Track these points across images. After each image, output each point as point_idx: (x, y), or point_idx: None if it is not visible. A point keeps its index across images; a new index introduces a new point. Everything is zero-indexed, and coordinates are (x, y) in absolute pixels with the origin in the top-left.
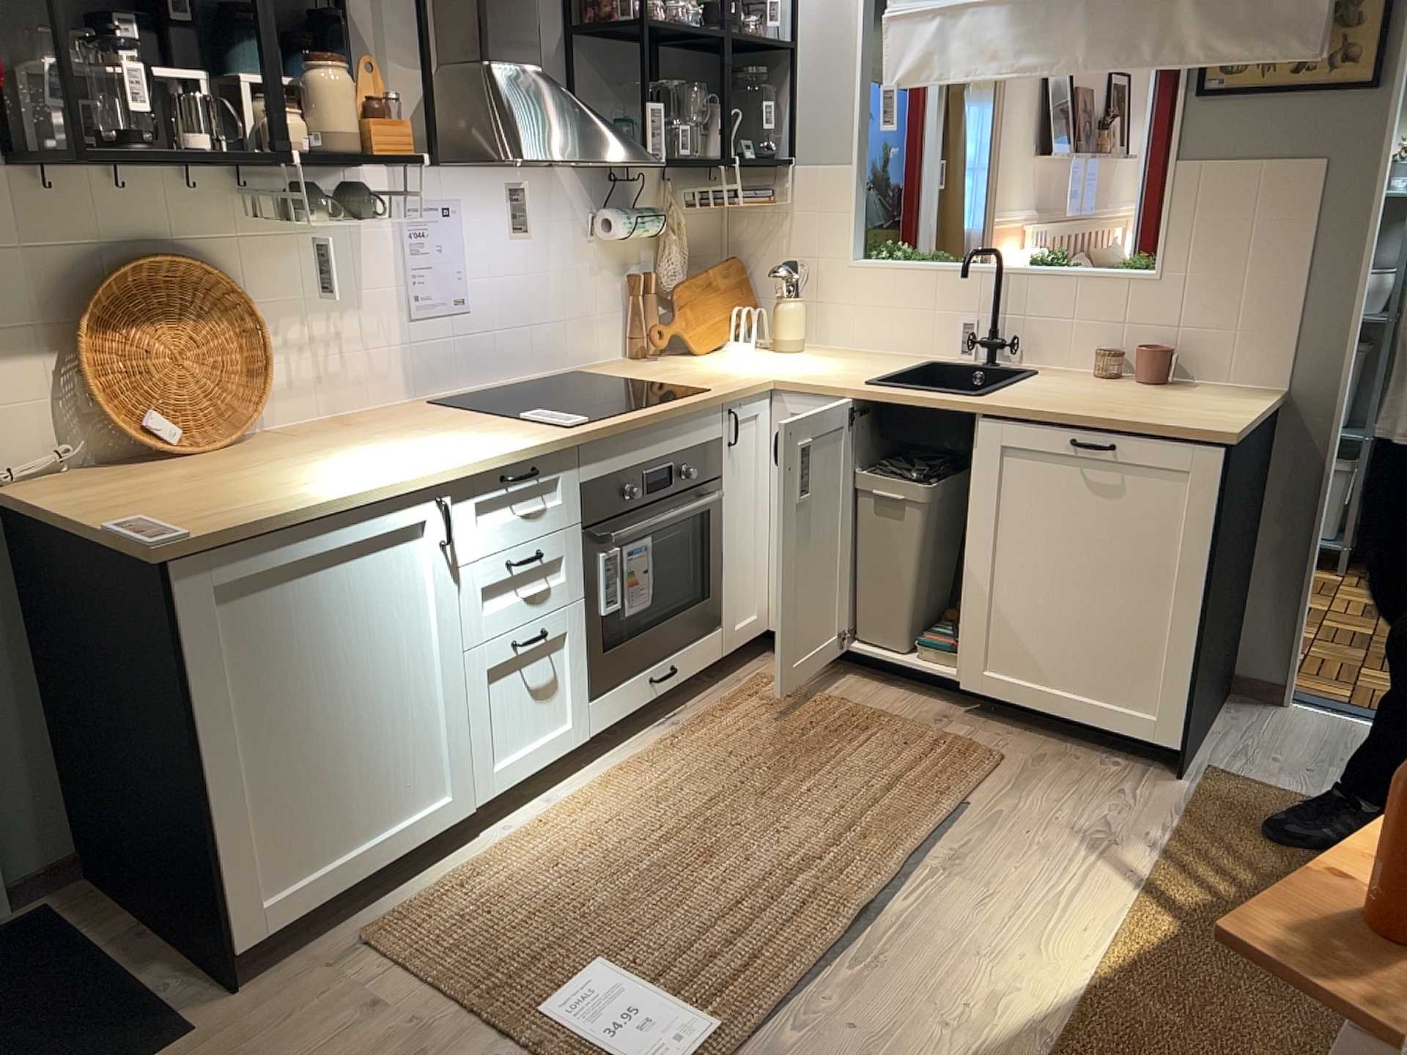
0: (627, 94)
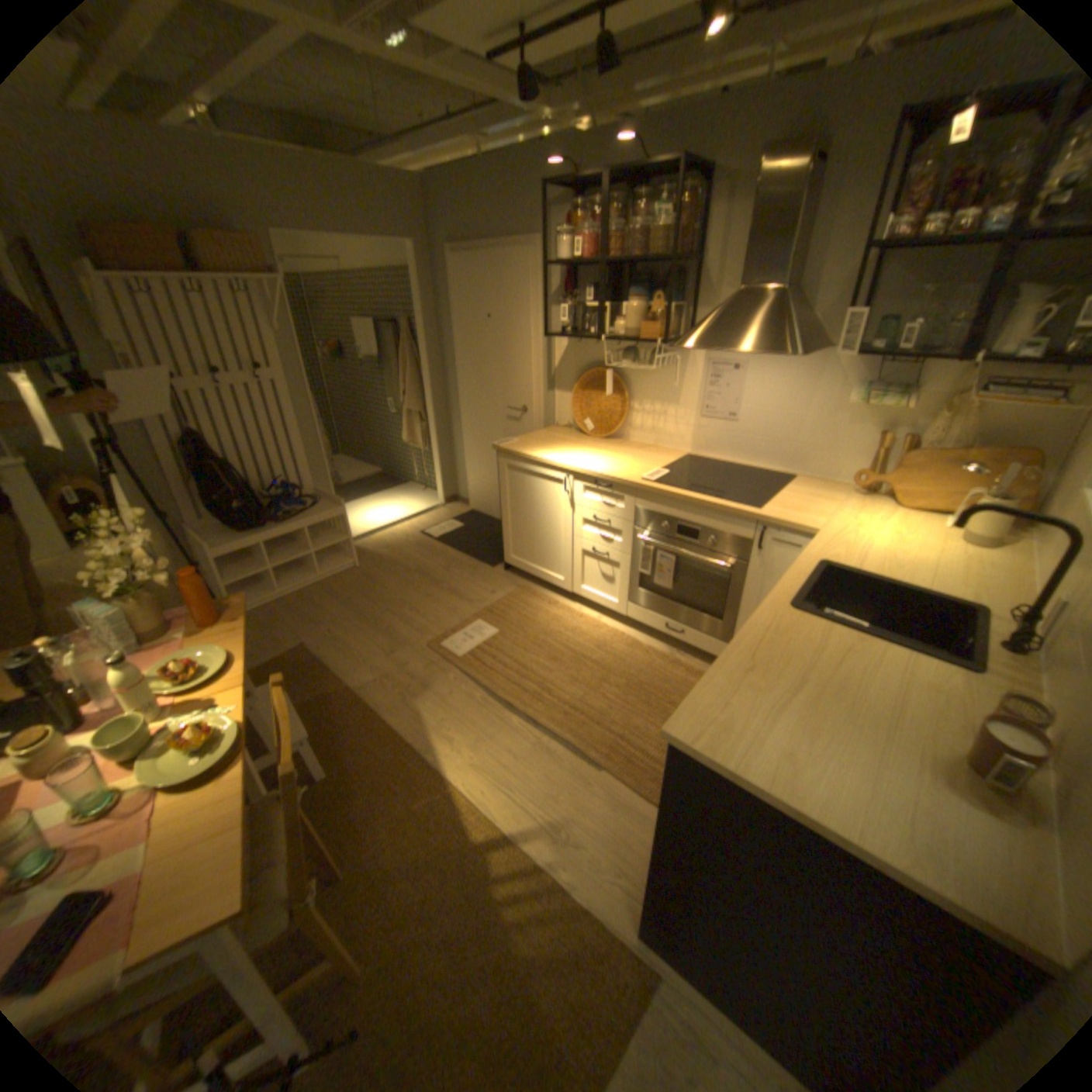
0: (934, 292)
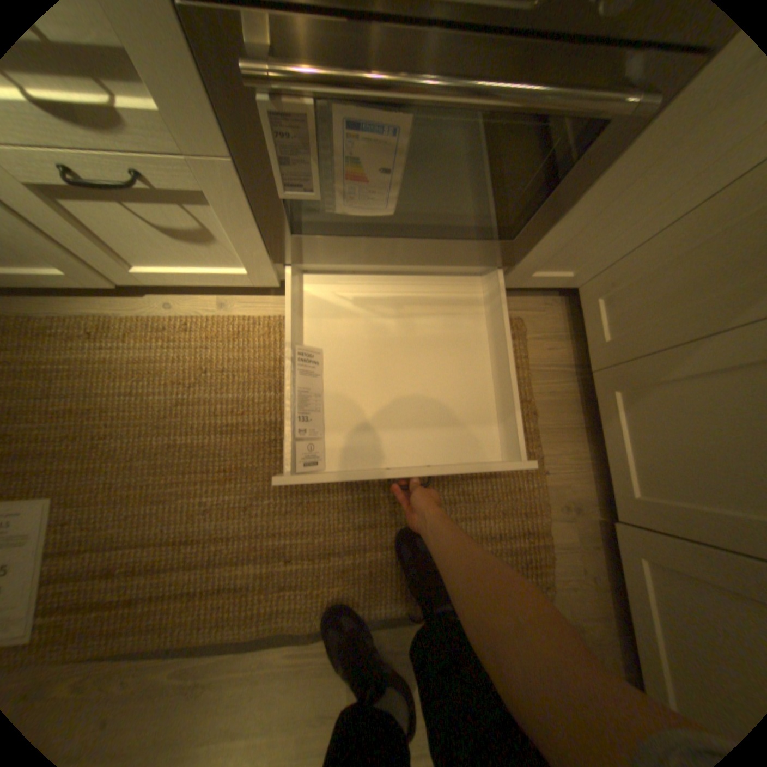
0: None
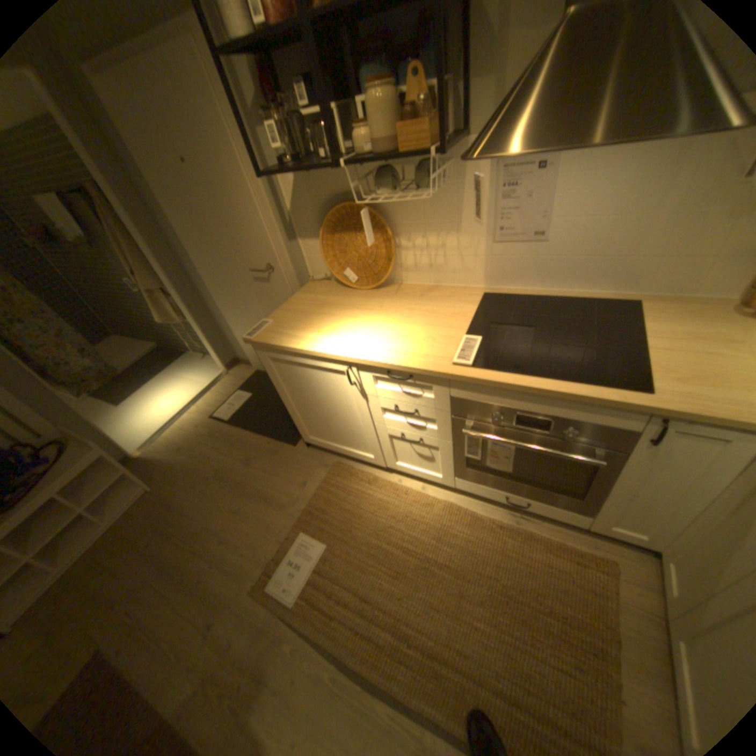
0: None
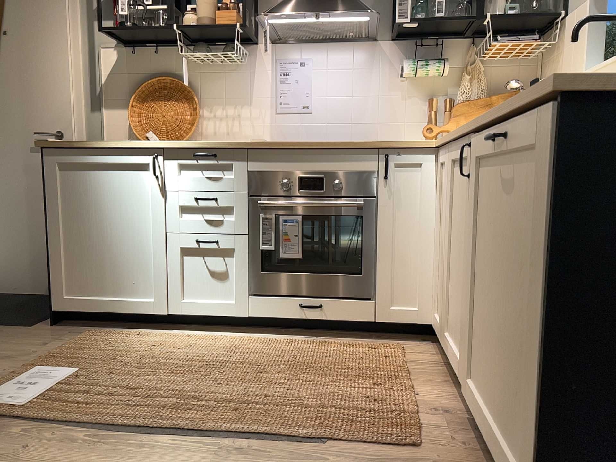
0: None
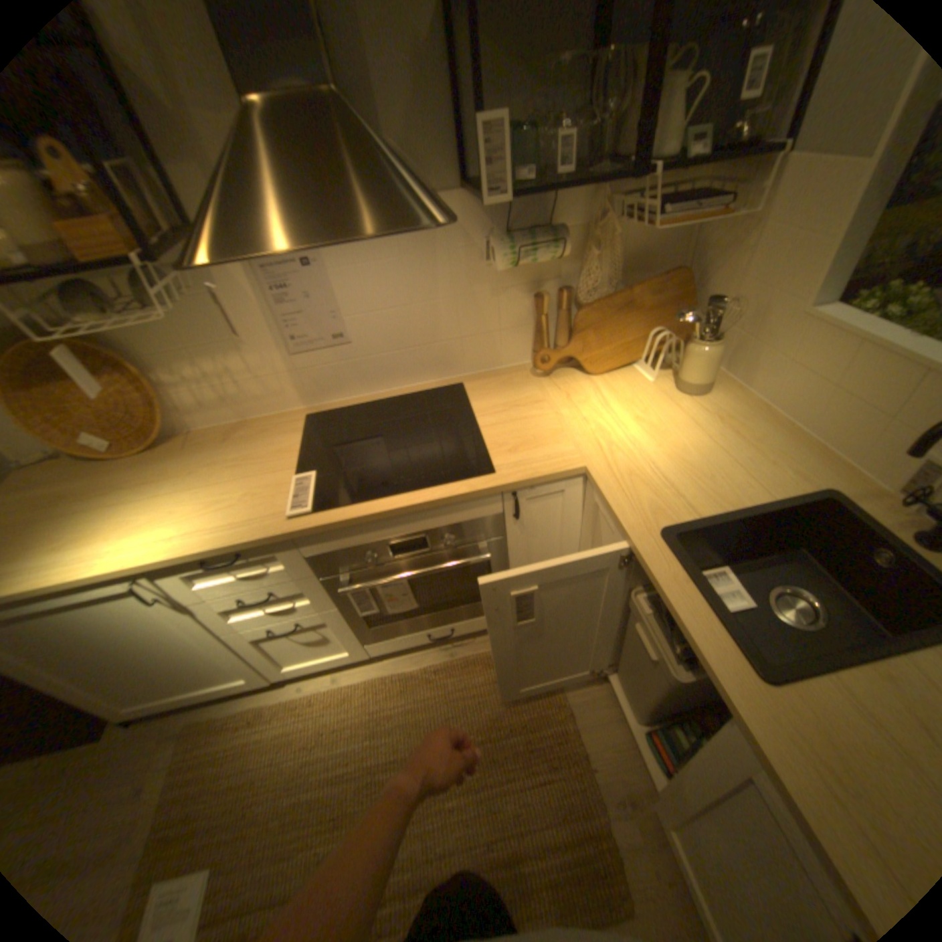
0: (540, 72)
